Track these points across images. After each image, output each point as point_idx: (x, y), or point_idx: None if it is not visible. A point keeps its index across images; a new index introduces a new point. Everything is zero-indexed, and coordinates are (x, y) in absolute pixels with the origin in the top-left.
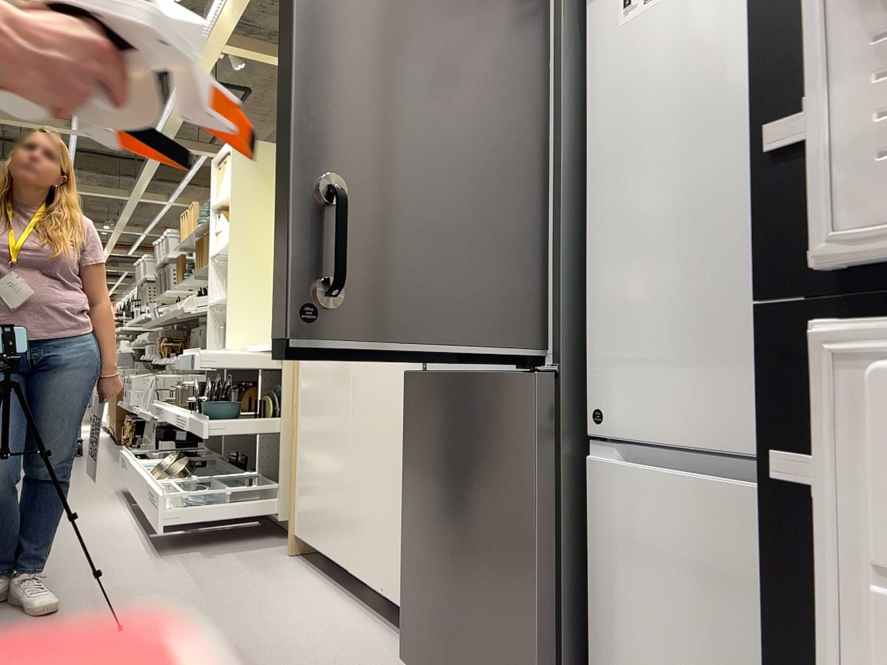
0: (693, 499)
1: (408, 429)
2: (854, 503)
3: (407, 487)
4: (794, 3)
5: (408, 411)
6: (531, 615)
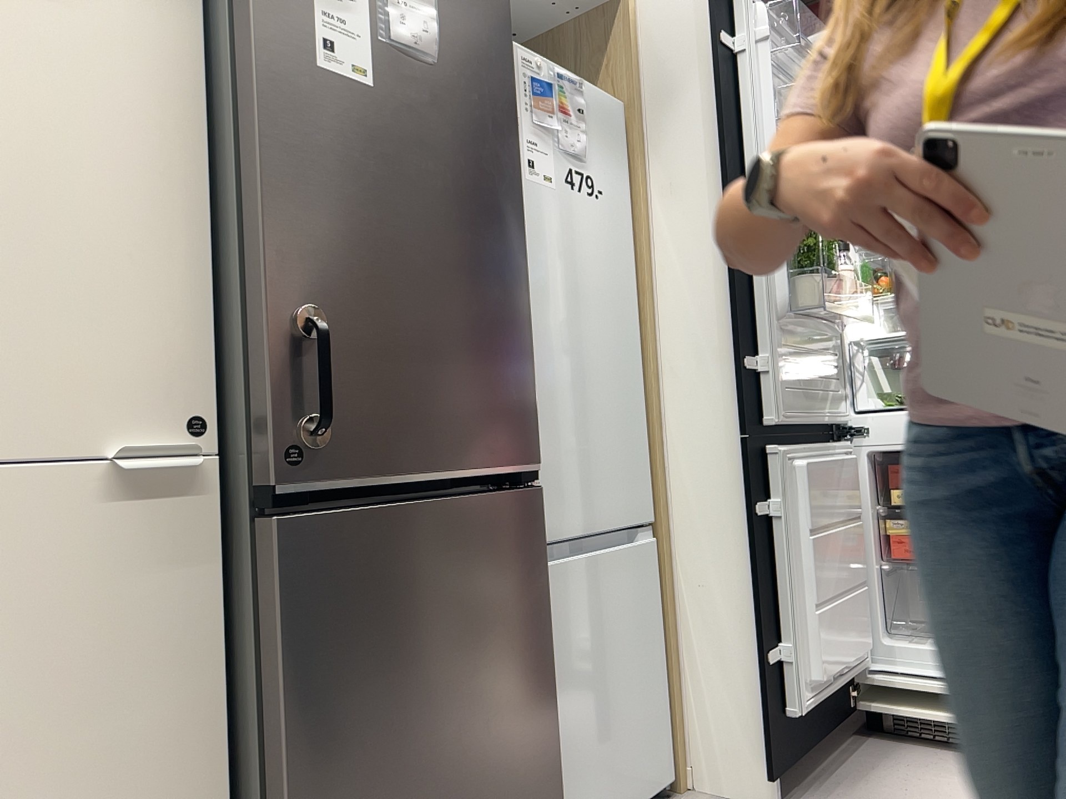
0: (592, 568)
1: (294, 626)
2: (786, 508)
3: (299, 738)
4: (744, 304)
5: (293, 589)
6: (546, 741)
